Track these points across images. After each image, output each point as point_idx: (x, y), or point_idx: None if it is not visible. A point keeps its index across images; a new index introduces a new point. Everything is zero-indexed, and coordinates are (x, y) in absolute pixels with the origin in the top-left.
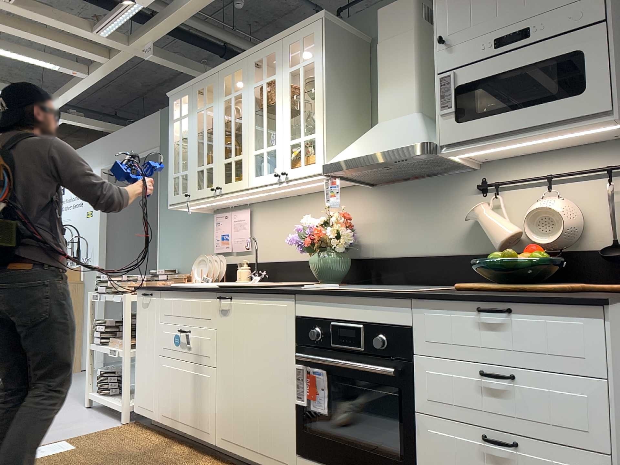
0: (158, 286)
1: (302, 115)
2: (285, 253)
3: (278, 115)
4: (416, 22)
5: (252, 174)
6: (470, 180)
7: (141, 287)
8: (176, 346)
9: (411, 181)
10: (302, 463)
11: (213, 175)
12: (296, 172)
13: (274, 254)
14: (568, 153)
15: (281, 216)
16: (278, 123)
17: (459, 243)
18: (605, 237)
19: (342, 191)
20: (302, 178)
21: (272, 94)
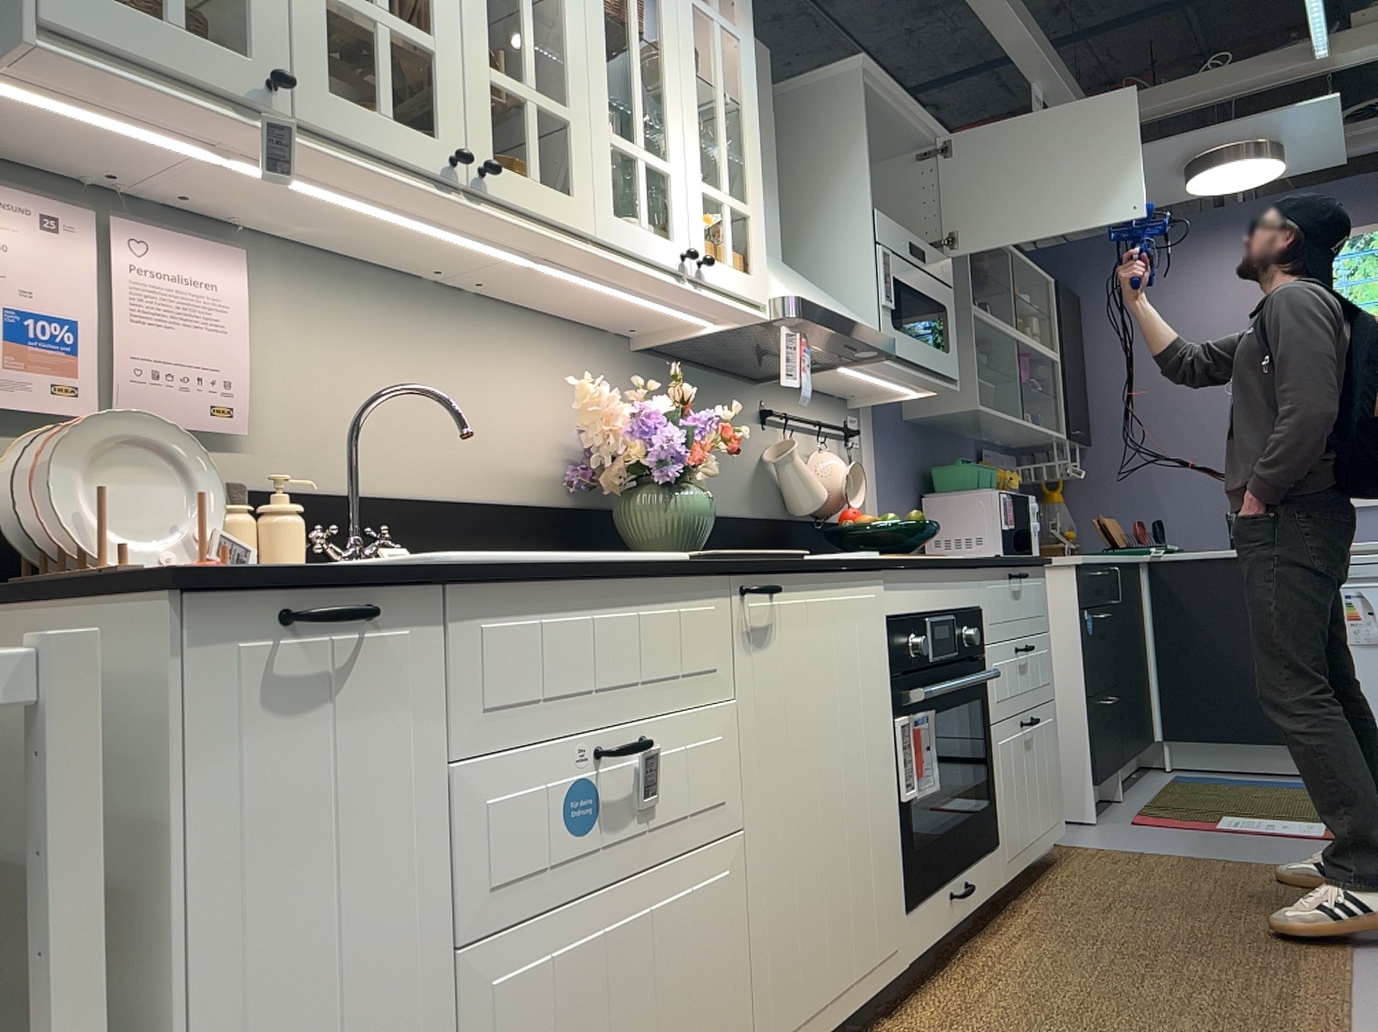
0: (365, 566)
1: (726, 143)
2: (411, 470)
3: (672, 87)
4: (774, 104)
5: (609, 202)
6: (755, 398)
7: (269, 574)
8: (577, 836)
9: (693, 368)
10: (914, 921)
11: (435, 92)
12: (720, 274)
13: (363, 466)
14: (820, 399)
15: (391, 335)
16: (674, 111)
17: (748, 499)
18: (842, 508)
19: (578, 333)
20: (724, 293)
21: (636, 3)
